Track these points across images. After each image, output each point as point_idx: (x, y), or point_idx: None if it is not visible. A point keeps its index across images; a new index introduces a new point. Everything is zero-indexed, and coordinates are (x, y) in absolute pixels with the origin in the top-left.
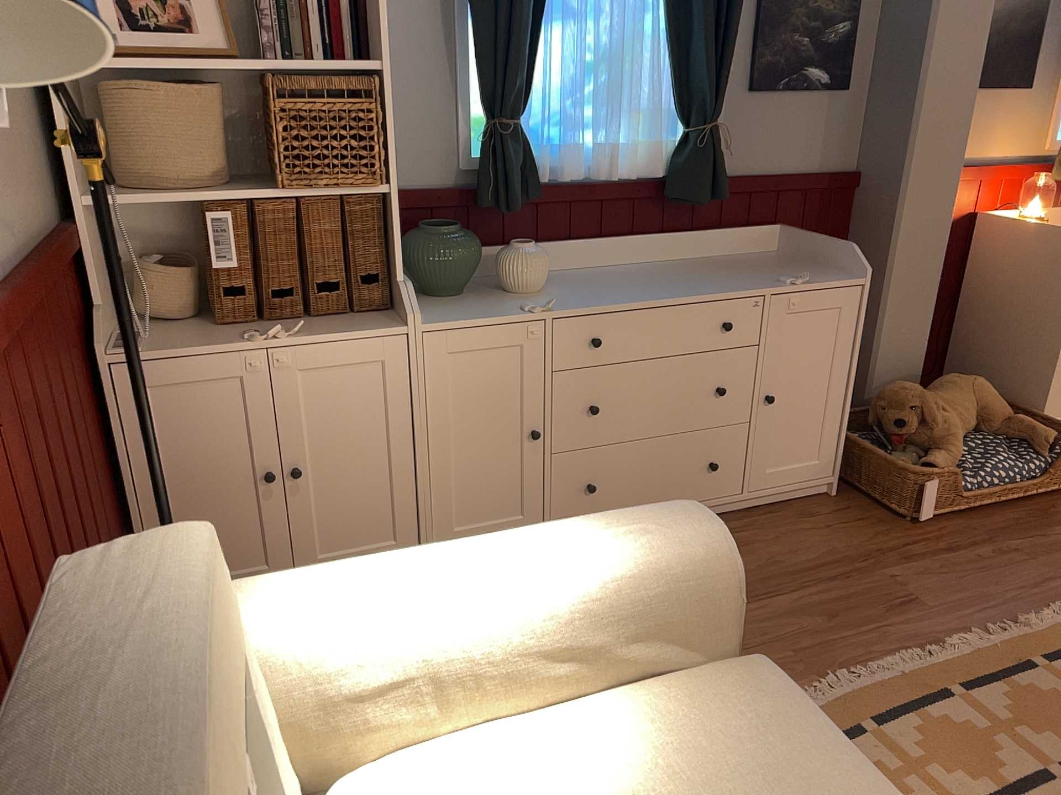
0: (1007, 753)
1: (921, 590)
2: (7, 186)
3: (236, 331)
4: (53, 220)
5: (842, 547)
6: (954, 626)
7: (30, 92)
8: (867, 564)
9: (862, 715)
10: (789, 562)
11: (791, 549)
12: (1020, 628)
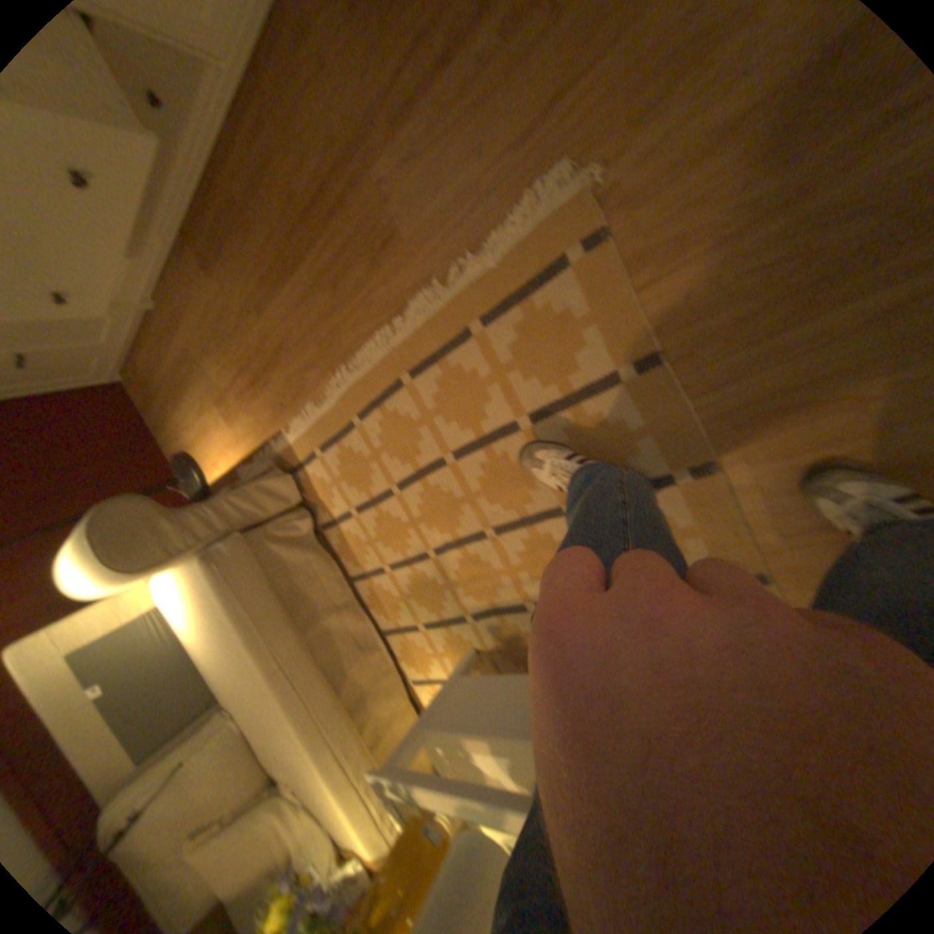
0: (425, 439)
1: (401, 201)
2: None
3: None
4: None
5: (335, 121)
6: (420, 273)
7: None
8: (357, 160)
9: (352, 408)
10: (298, 187)
11: (296, 154)
12: (472, 265)
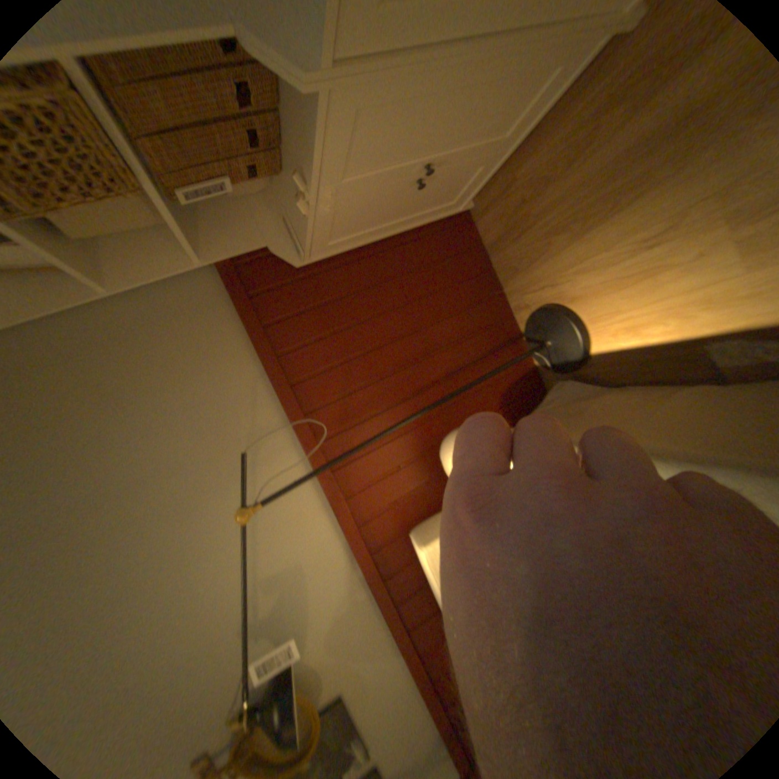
0: None
1: None
2: (222, 369)
3: (287, 170)
4: (212, 276)
5: None
6: None
7: (125, 287)
8: None
9: None
10: None
11: None
12: None
